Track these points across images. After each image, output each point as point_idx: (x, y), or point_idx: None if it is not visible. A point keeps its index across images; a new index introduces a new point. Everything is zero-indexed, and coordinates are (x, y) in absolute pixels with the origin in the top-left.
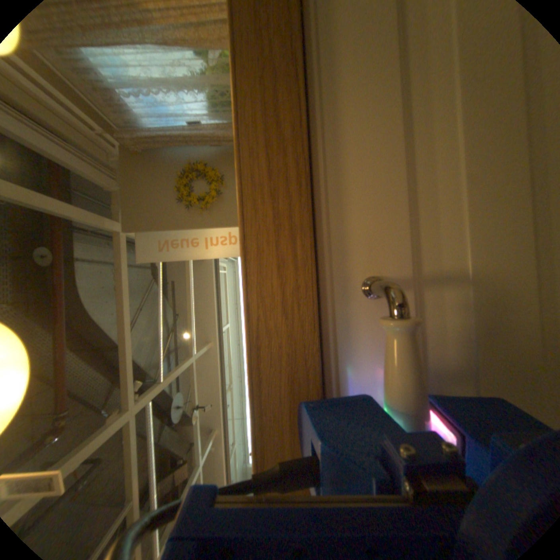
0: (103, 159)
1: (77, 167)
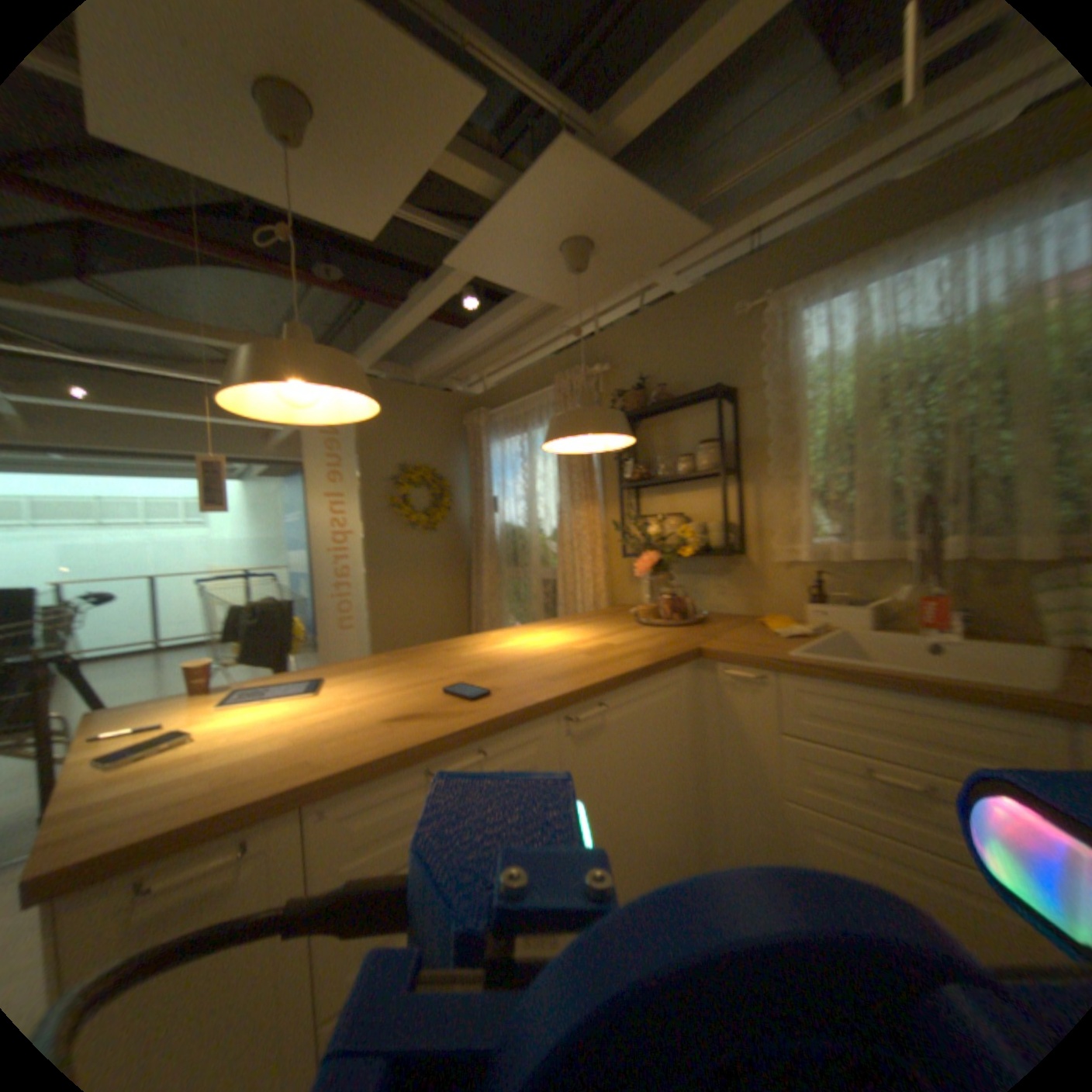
0: (453, 379)
1: (446, 358)
